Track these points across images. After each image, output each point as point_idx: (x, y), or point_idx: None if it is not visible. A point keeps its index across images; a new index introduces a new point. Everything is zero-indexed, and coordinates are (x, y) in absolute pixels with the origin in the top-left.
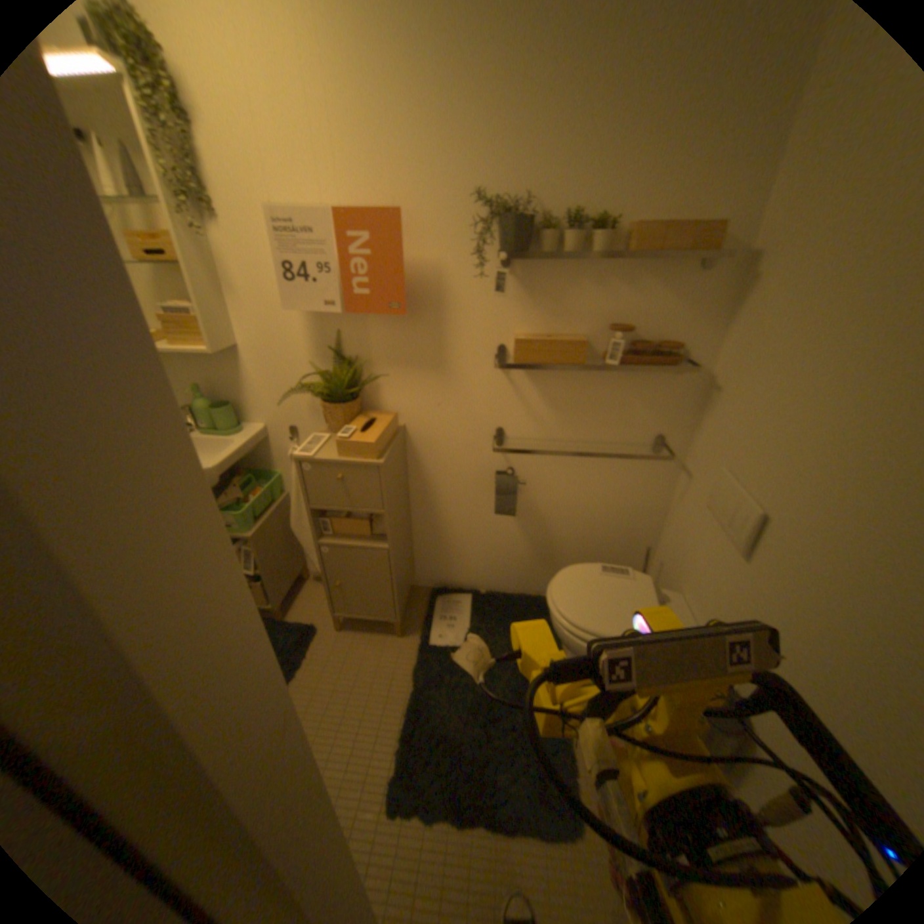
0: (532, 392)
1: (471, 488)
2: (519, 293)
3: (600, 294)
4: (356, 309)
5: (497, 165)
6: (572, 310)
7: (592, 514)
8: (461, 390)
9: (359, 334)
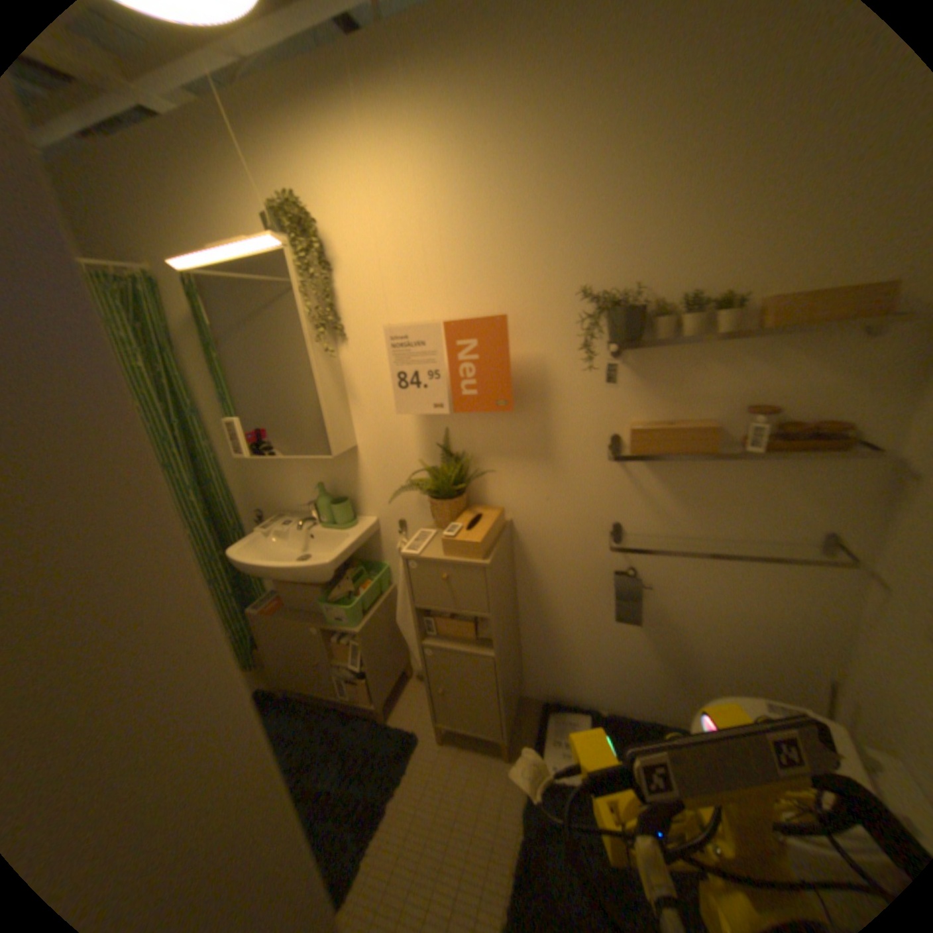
0: (654, 484)
1: (586, 589)
2: (633, 380)
3: (731, 374)
4: (463, 409)
5: (602, 263)
6: (697, 393)
7: (744, 629)
8: (571, 482)
9: (466, 431)
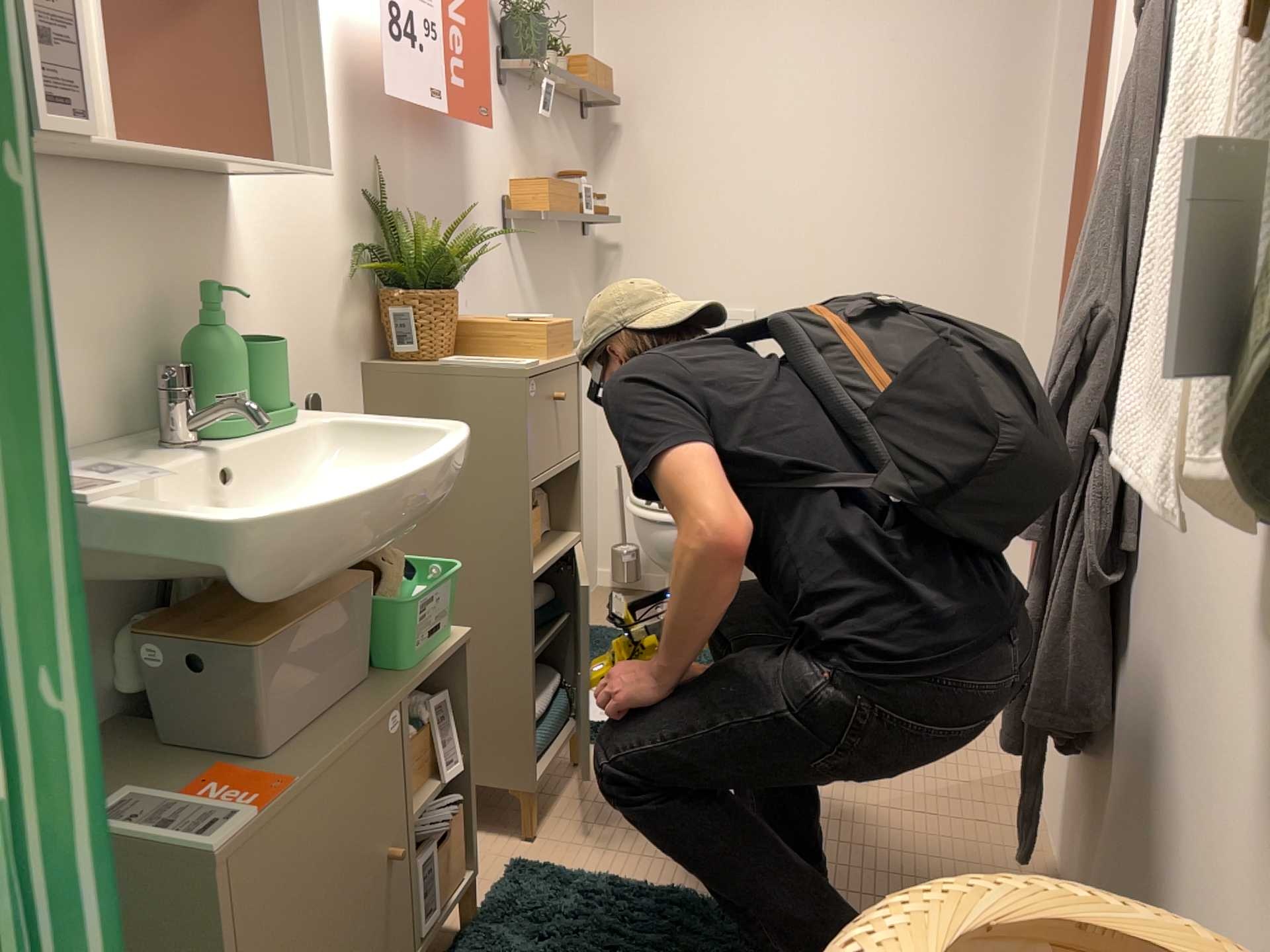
0: (526, 271)
1: None
2: (511, 126)
3: (548, 139)
4: (457, 113)
5: None
6: (537, 155)
7: None
8: (484, 273)
9: (400, 171)
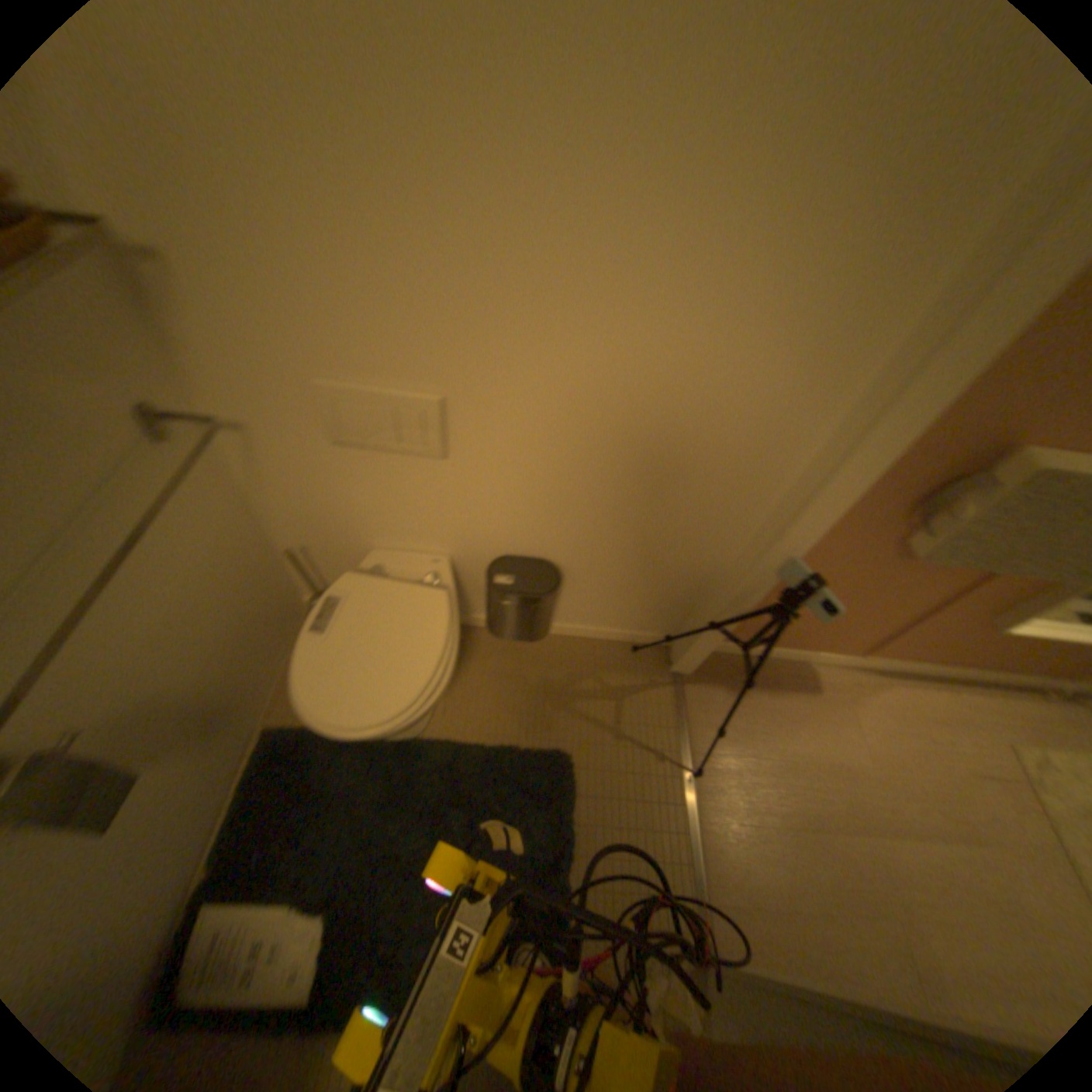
0: None
1: None
2: None
3: None
4: None
5: None
6: None
7: (191, 605)
8: None
9: None
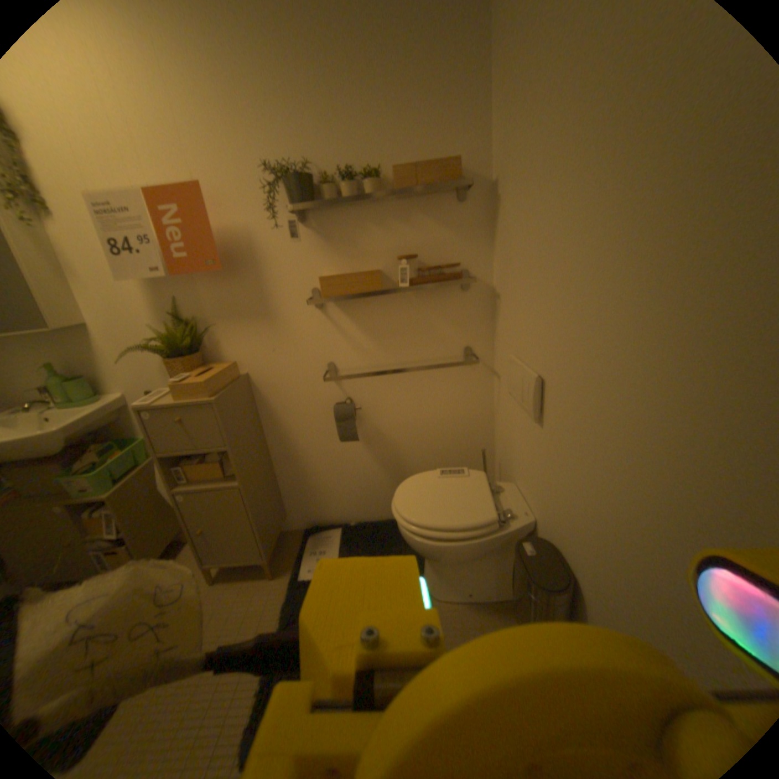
0: (352, 324)
1: (321, 421)
2: (320, 239)
3: (386, 231)
4: (179, 269)
5: (277, 139)
6: (366, 247)
7: (432, 428)
8: (291, 331)
9: (193, 296)
